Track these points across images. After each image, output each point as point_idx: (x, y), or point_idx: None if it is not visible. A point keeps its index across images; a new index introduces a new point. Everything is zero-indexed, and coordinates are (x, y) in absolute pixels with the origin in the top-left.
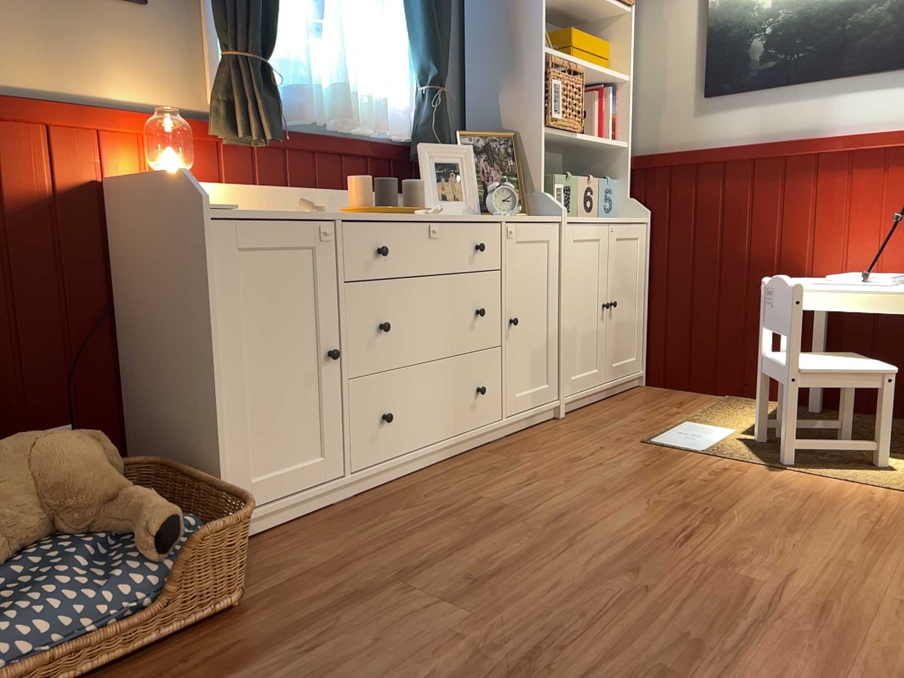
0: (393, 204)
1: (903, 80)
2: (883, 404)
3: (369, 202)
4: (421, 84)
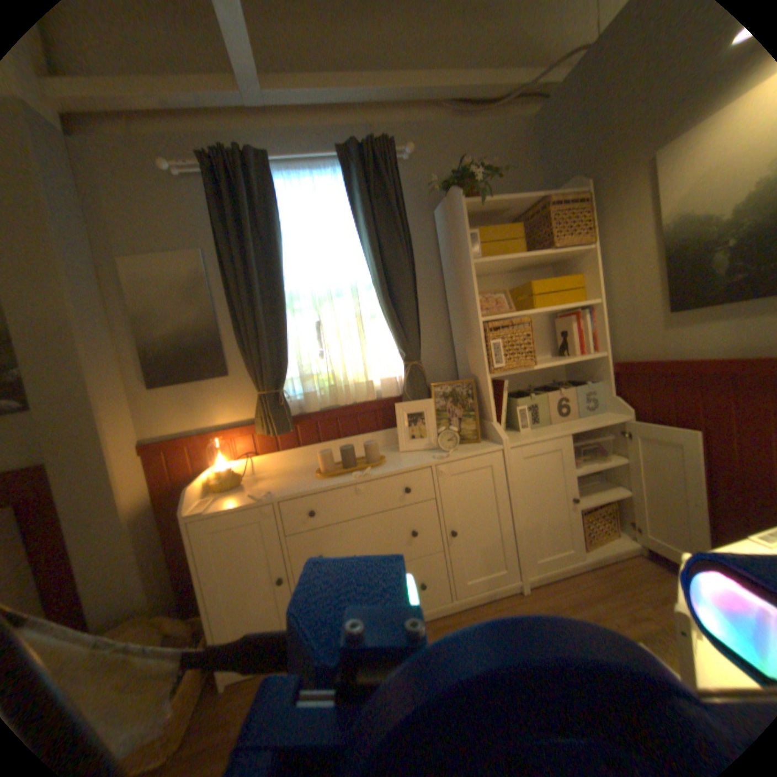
0: (351, 462)
1: None
2: None
3: (330, 466)
4: (402, 359)
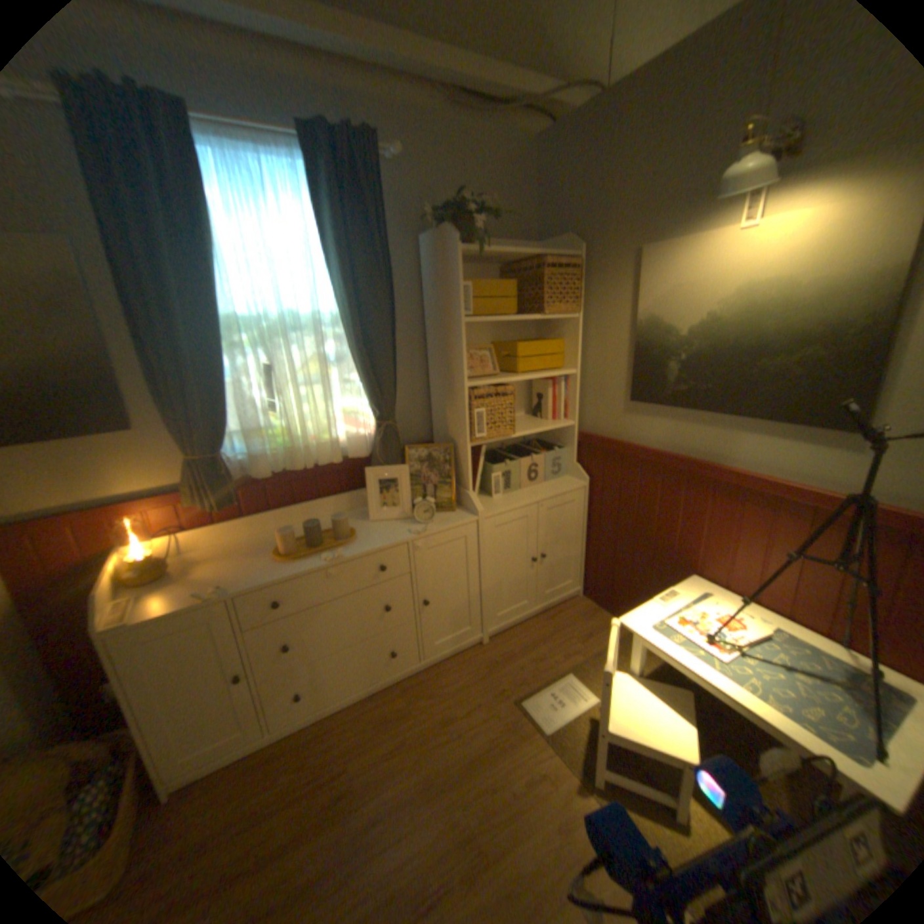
0: (317, 541)
1: (810, 436)
2: (685, 785)
3: (291, 548)
4: (374, 417)
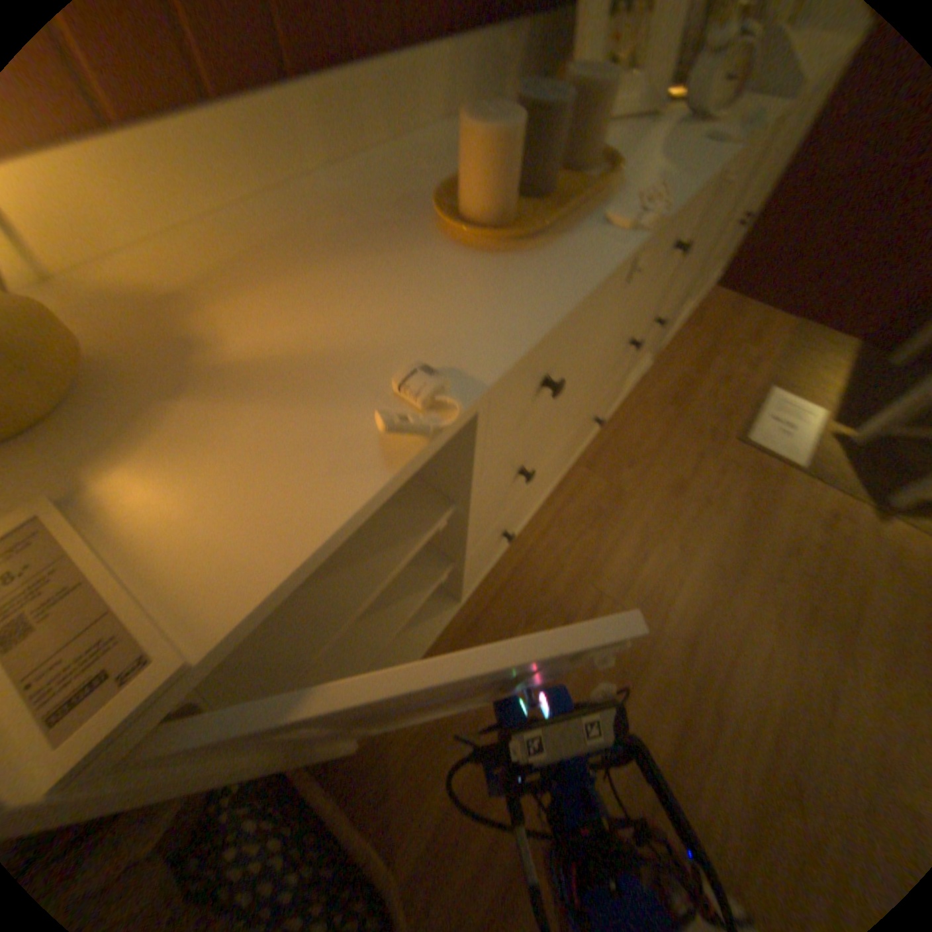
0: (555, 167)
1: None
2: None
3: (512, 193)
4: None
